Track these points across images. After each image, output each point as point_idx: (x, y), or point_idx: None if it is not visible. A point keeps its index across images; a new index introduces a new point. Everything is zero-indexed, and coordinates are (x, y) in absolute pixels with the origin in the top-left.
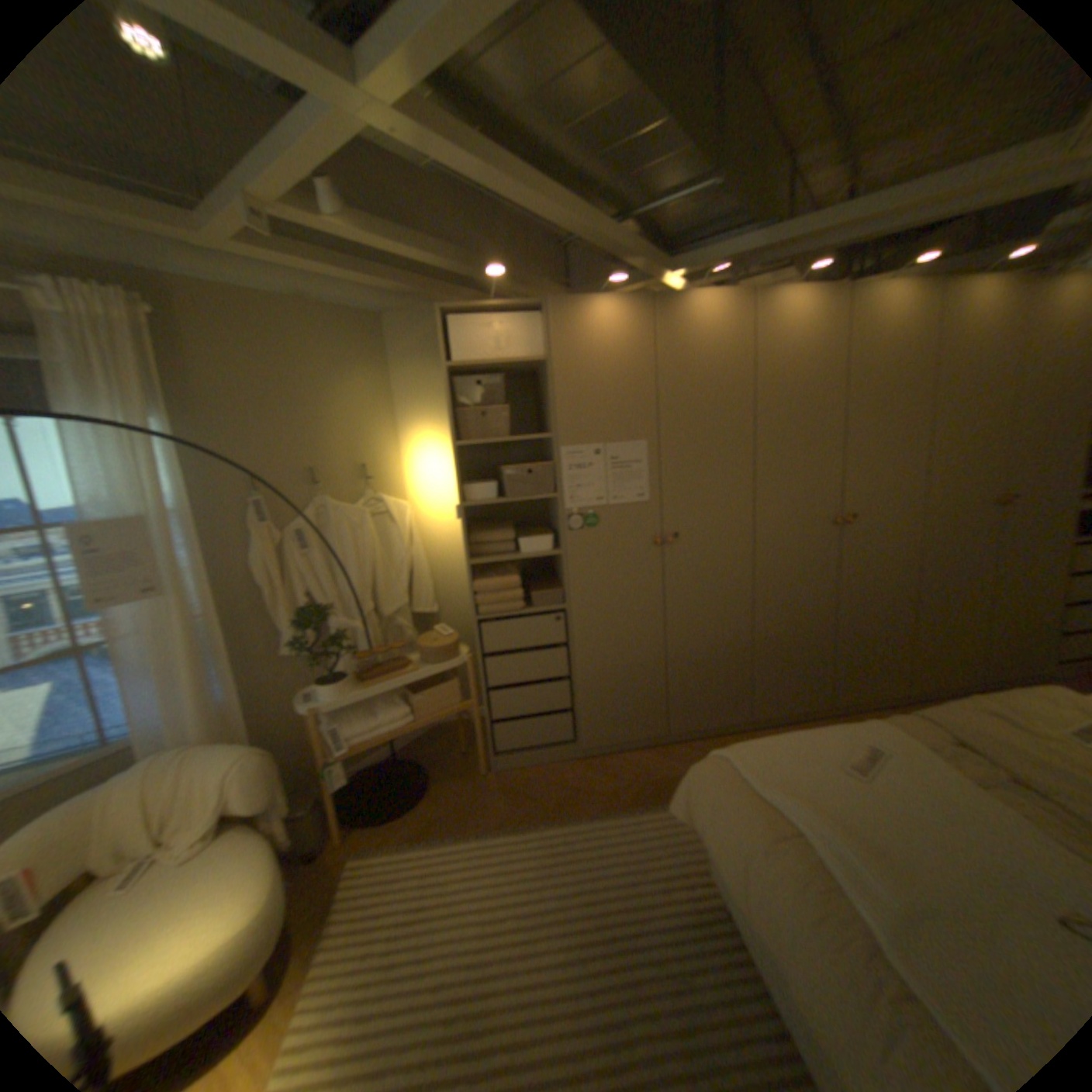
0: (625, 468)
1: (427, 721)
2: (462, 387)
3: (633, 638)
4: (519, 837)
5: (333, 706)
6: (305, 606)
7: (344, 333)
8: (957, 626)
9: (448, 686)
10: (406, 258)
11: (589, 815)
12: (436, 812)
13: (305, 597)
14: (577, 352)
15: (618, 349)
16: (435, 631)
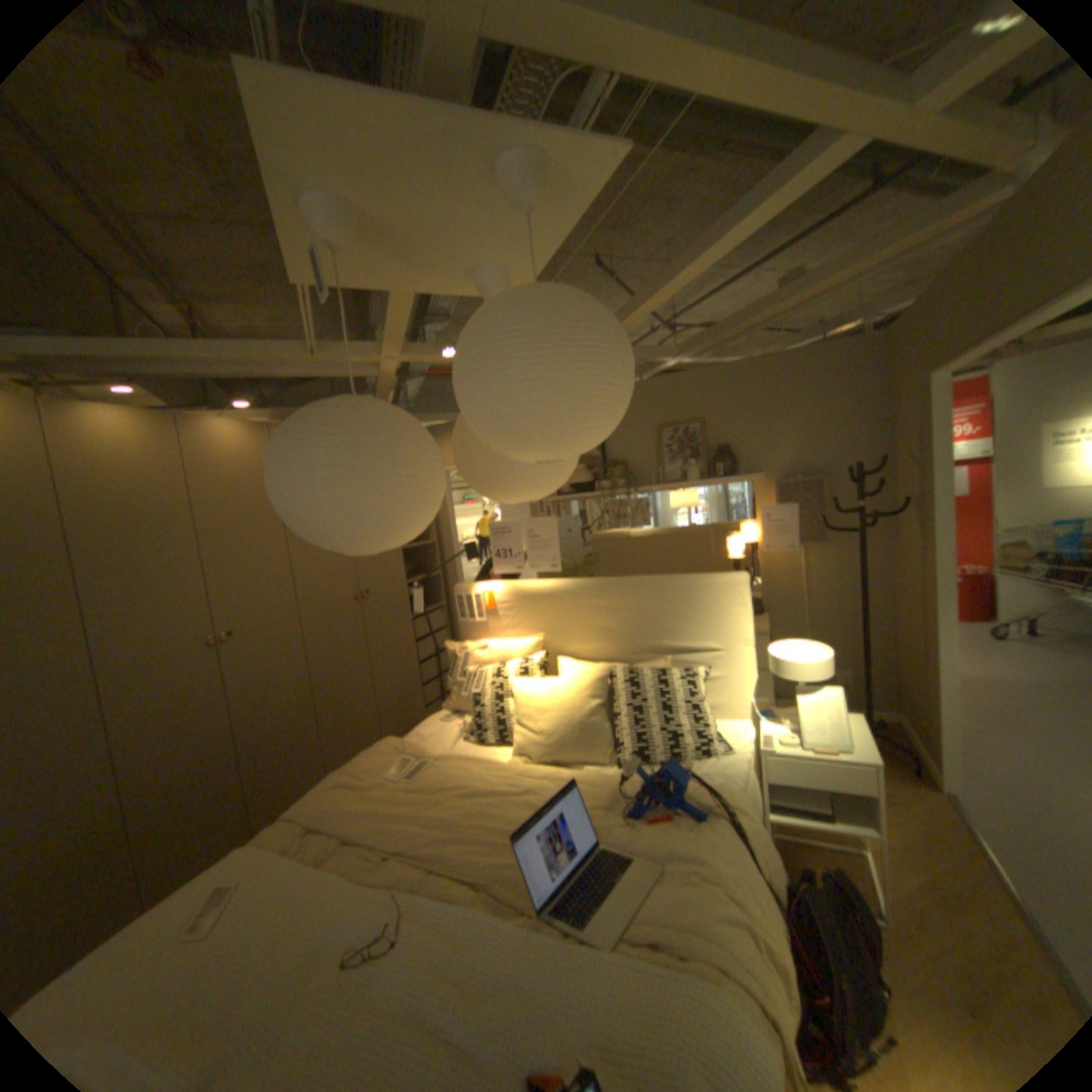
0: None
1: None
2: None
3: None
4: None
5: None
6: None
7: None
8: (350, 707)
9: None
10: None
11: None
12: None
13: None
14: None
15: None
16: None
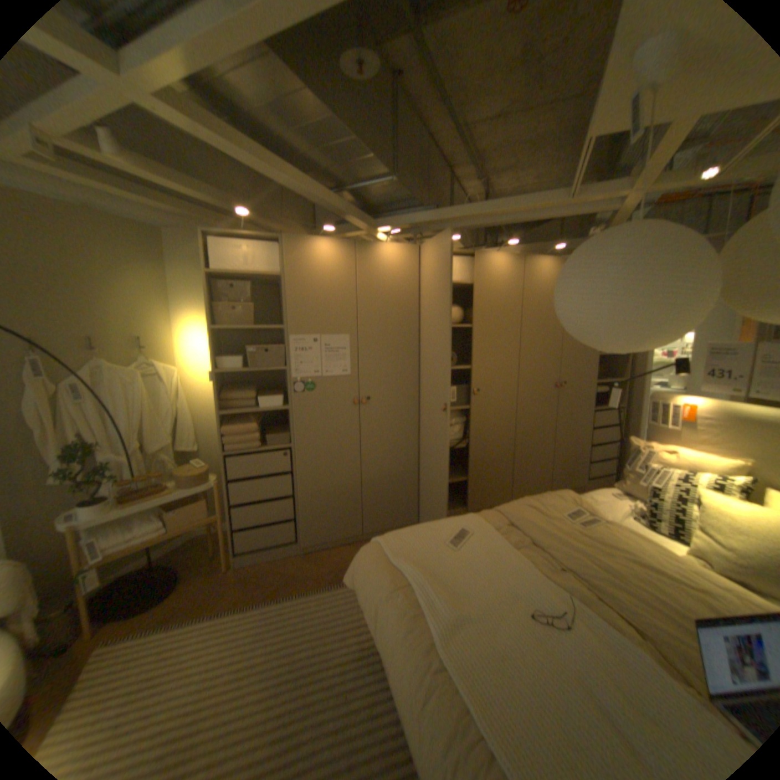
0: (334, 352)
1: (176, 532)
2: (218, 287)
3: (338, 467)
4: (242, 614)
5: (90, 523)
6: (71, 444)
7: (125, 237)
8: (536, 458)
9: (196, 505)
10: (178, 191)
11: (298, 593)
12: (179, 603)
13: (73, 437)
14: (302, 272)
15: (331, 274)
16: (190, 464)
